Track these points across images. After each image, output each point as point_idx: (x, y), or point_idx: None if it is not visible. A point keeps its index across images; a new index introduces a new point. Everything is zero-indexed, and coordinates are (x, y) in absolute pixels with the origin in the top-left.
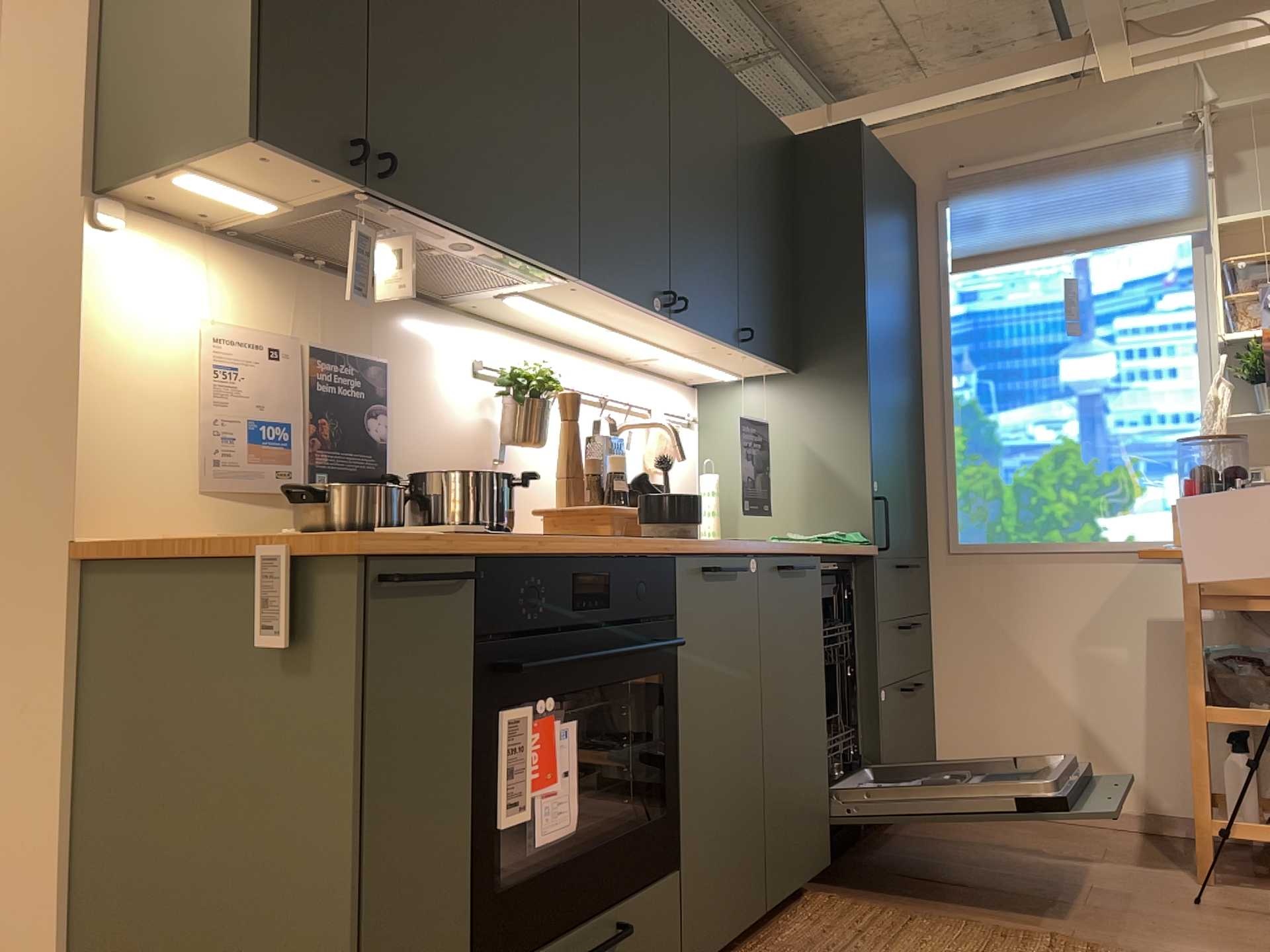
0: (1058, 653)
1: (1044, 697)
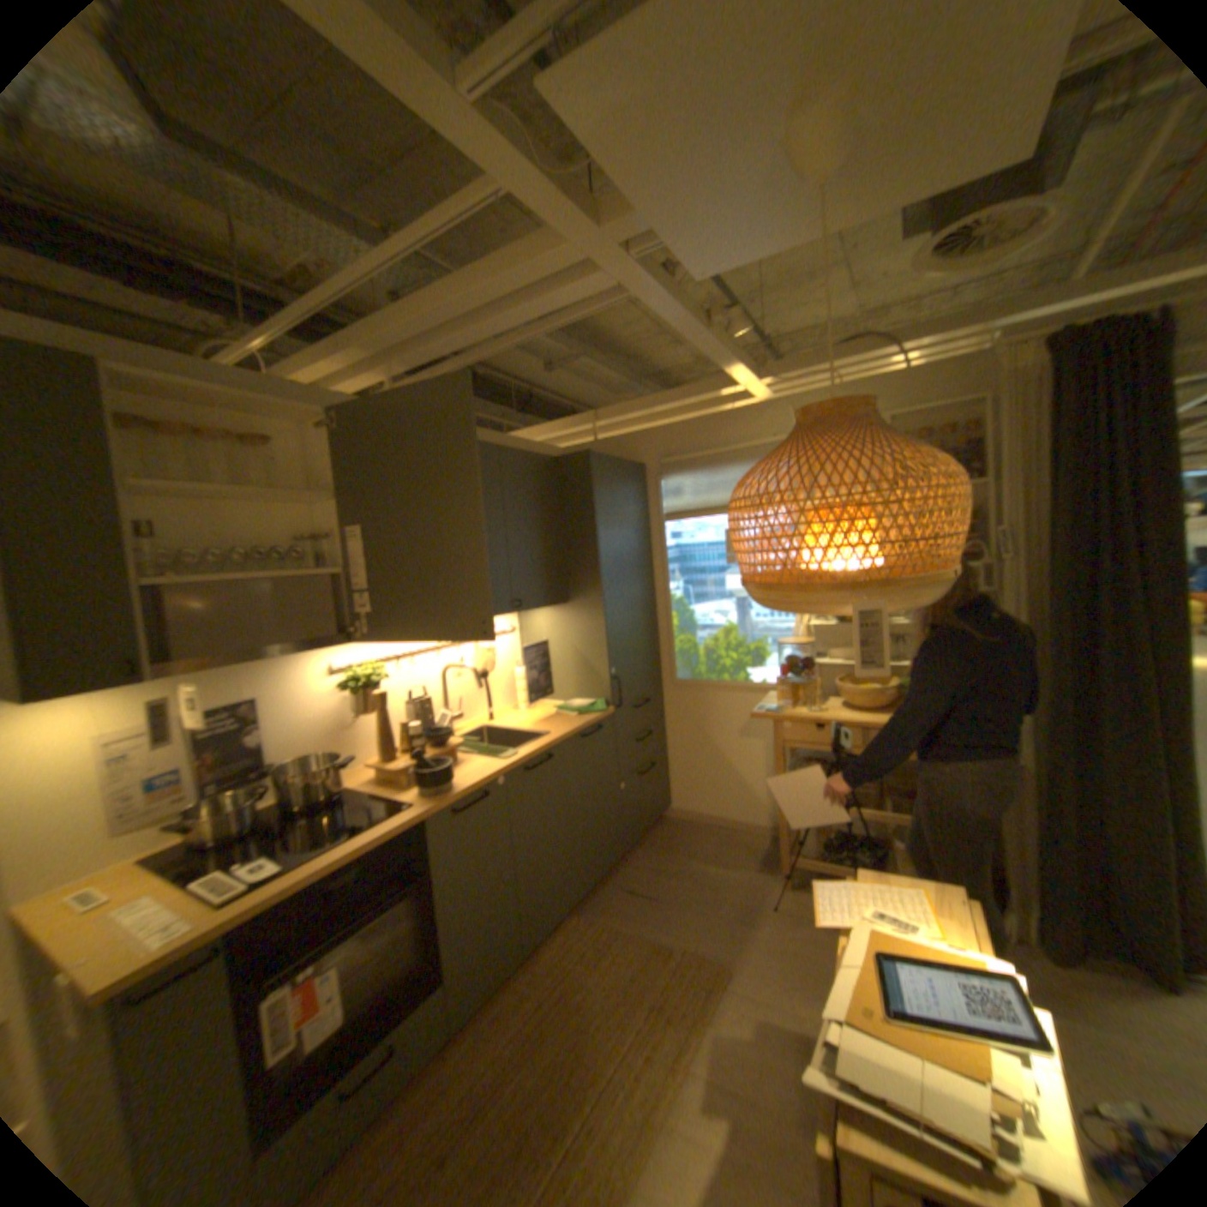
0: (728, 743)
1: (721, 765)
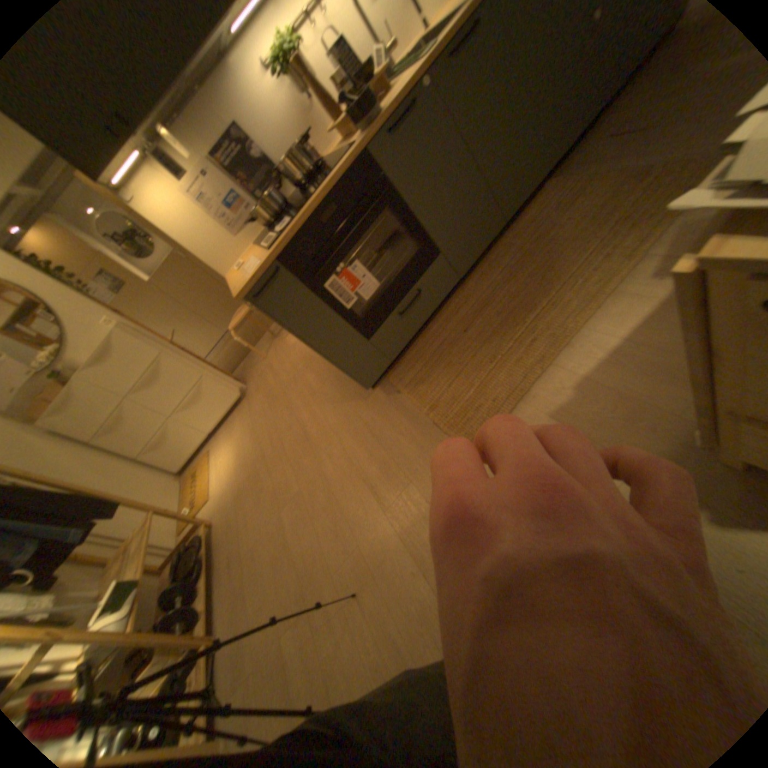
0: None
1: None
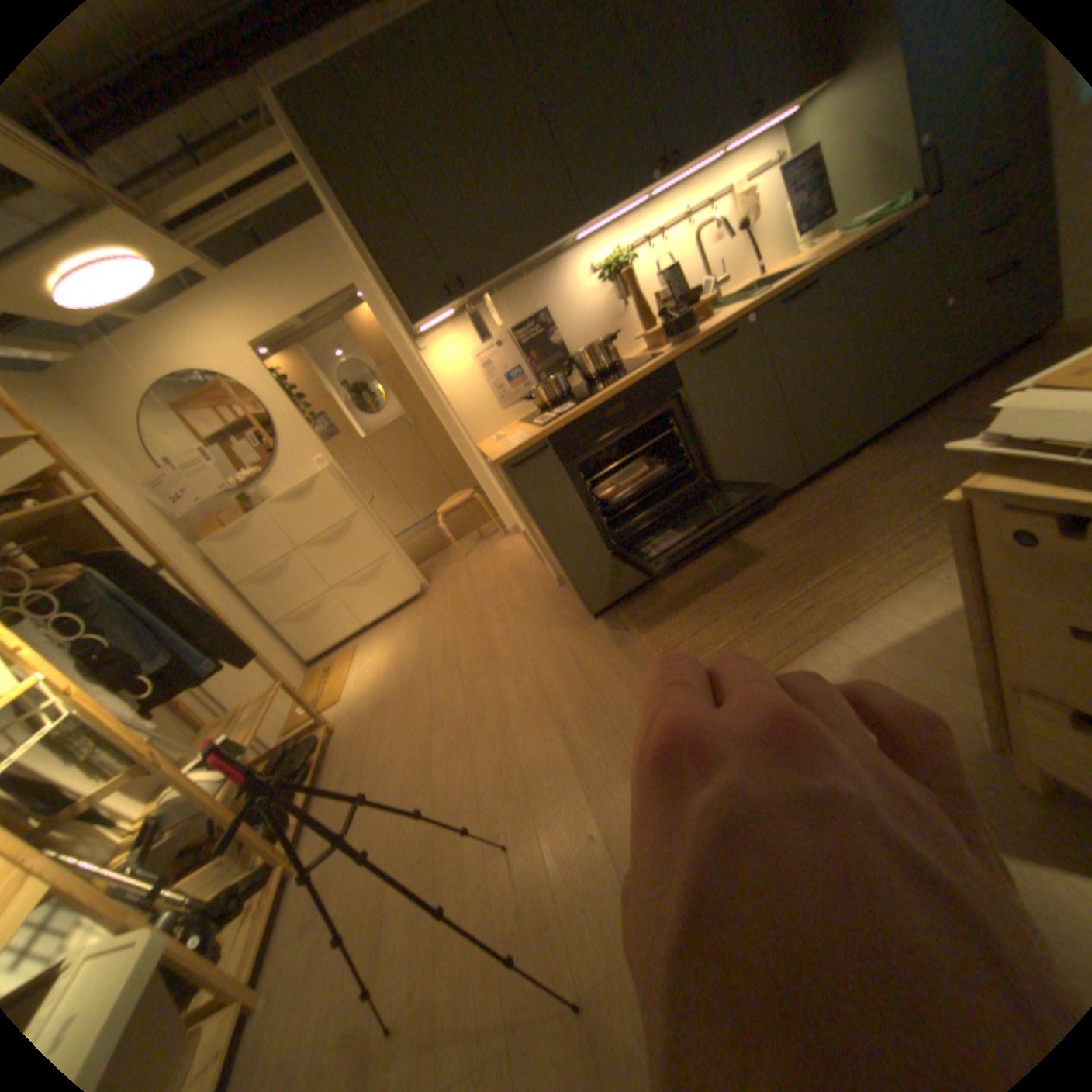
0: None
1: None
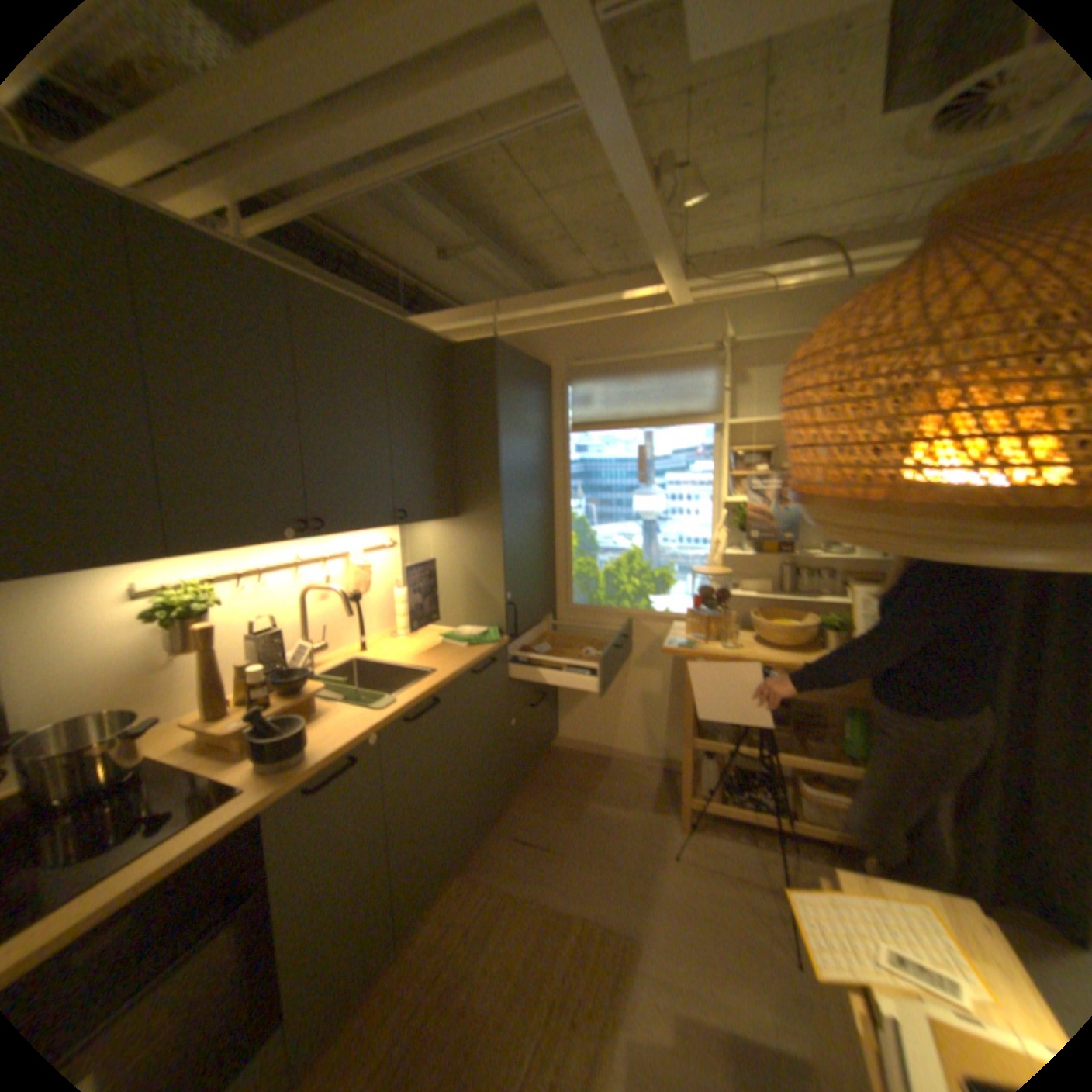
0: (624, 672)
1: (615, 695)
